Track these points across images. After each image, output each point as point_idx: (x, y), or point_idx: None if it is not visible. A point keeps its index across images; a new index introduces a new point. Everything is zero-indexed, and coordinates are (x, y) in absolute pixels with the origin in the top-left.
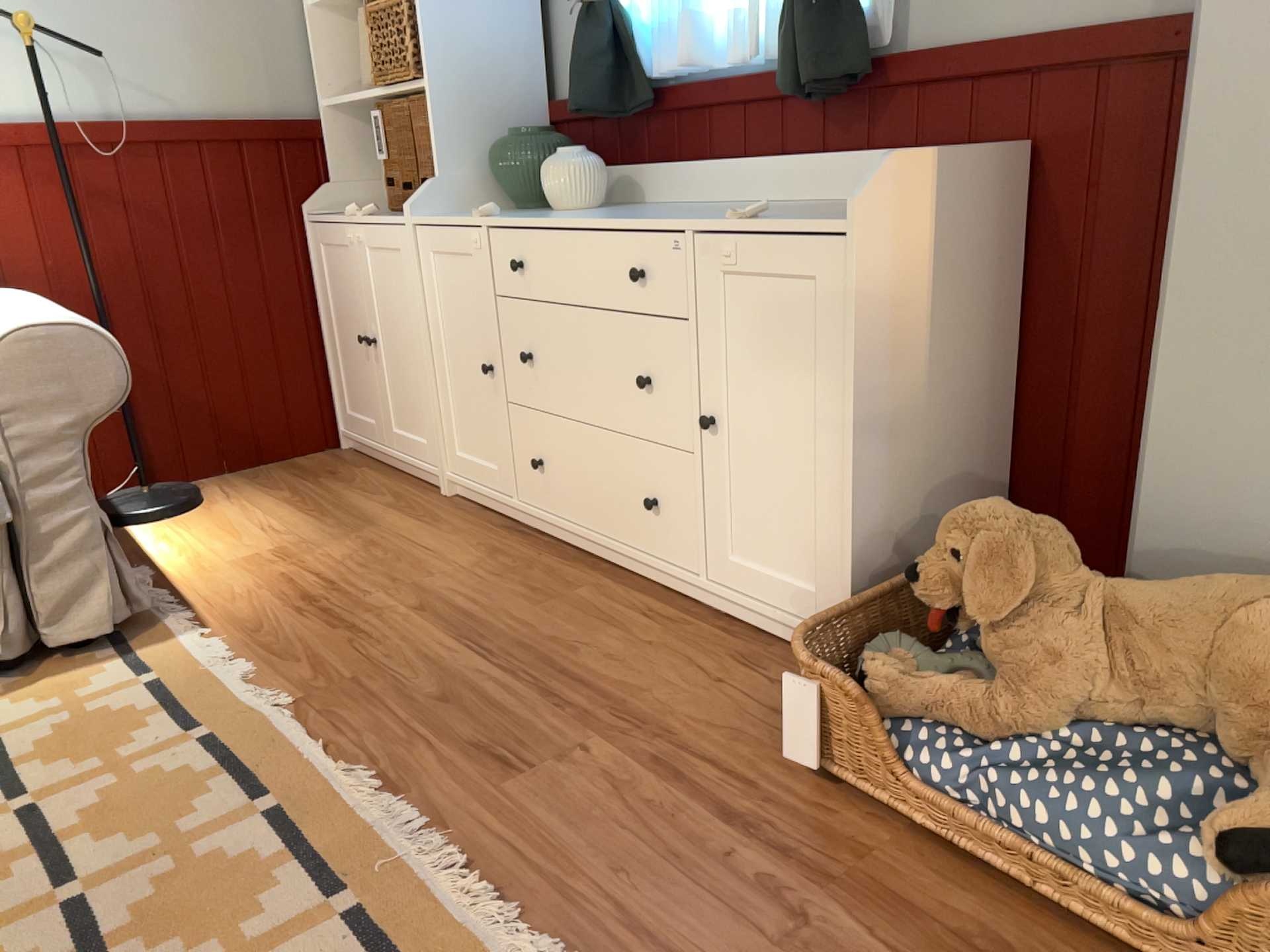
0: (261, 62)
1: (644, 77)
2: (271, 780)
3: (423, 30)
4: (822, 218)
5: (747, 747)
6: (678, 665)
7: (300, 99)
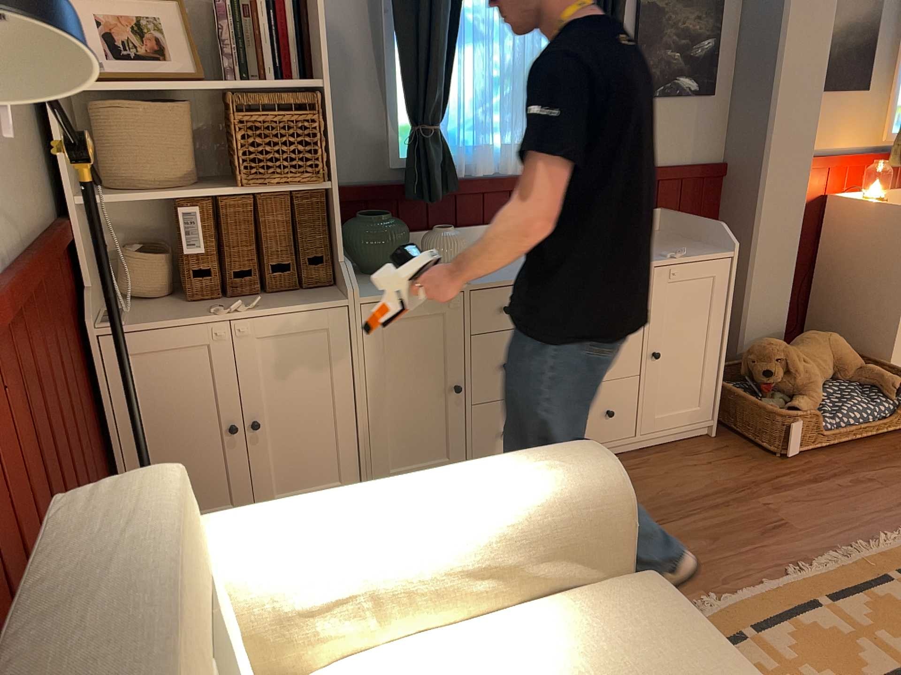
0: (27, 154)
1: (455, 174)
2: (802, 600)
3: (331, 139)
4: (706, 251)
5: (765, 468)
6: (691, 469)
7: (45, 193)
